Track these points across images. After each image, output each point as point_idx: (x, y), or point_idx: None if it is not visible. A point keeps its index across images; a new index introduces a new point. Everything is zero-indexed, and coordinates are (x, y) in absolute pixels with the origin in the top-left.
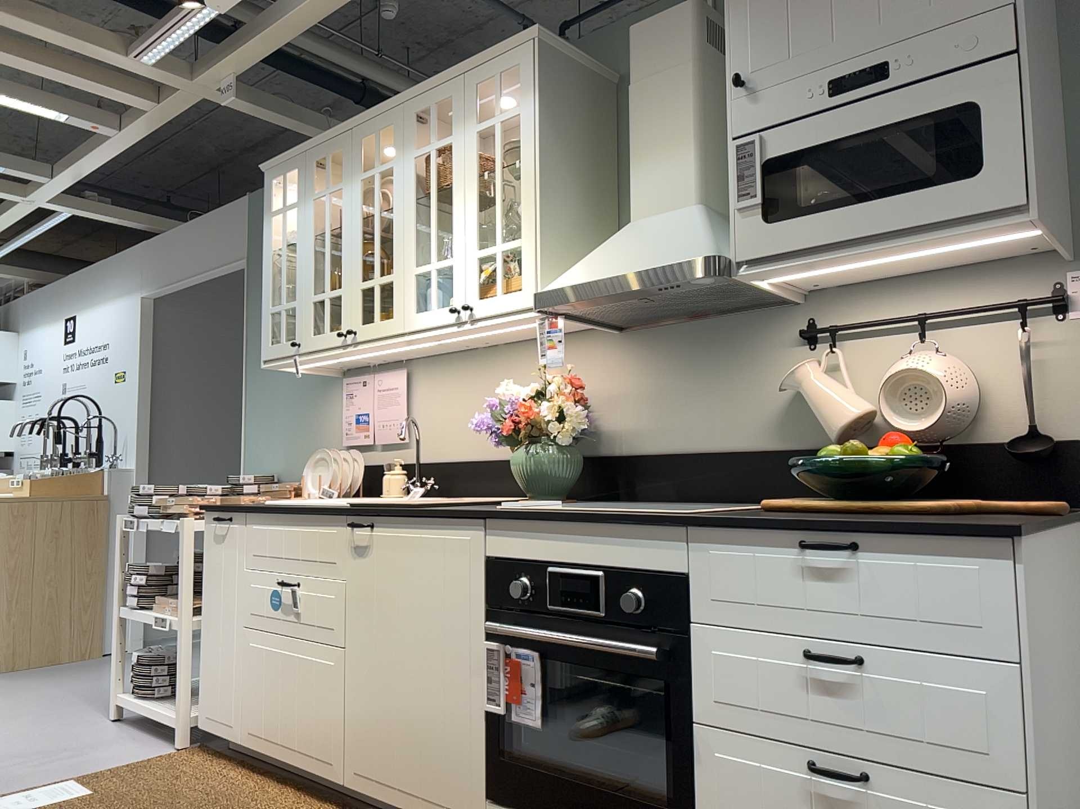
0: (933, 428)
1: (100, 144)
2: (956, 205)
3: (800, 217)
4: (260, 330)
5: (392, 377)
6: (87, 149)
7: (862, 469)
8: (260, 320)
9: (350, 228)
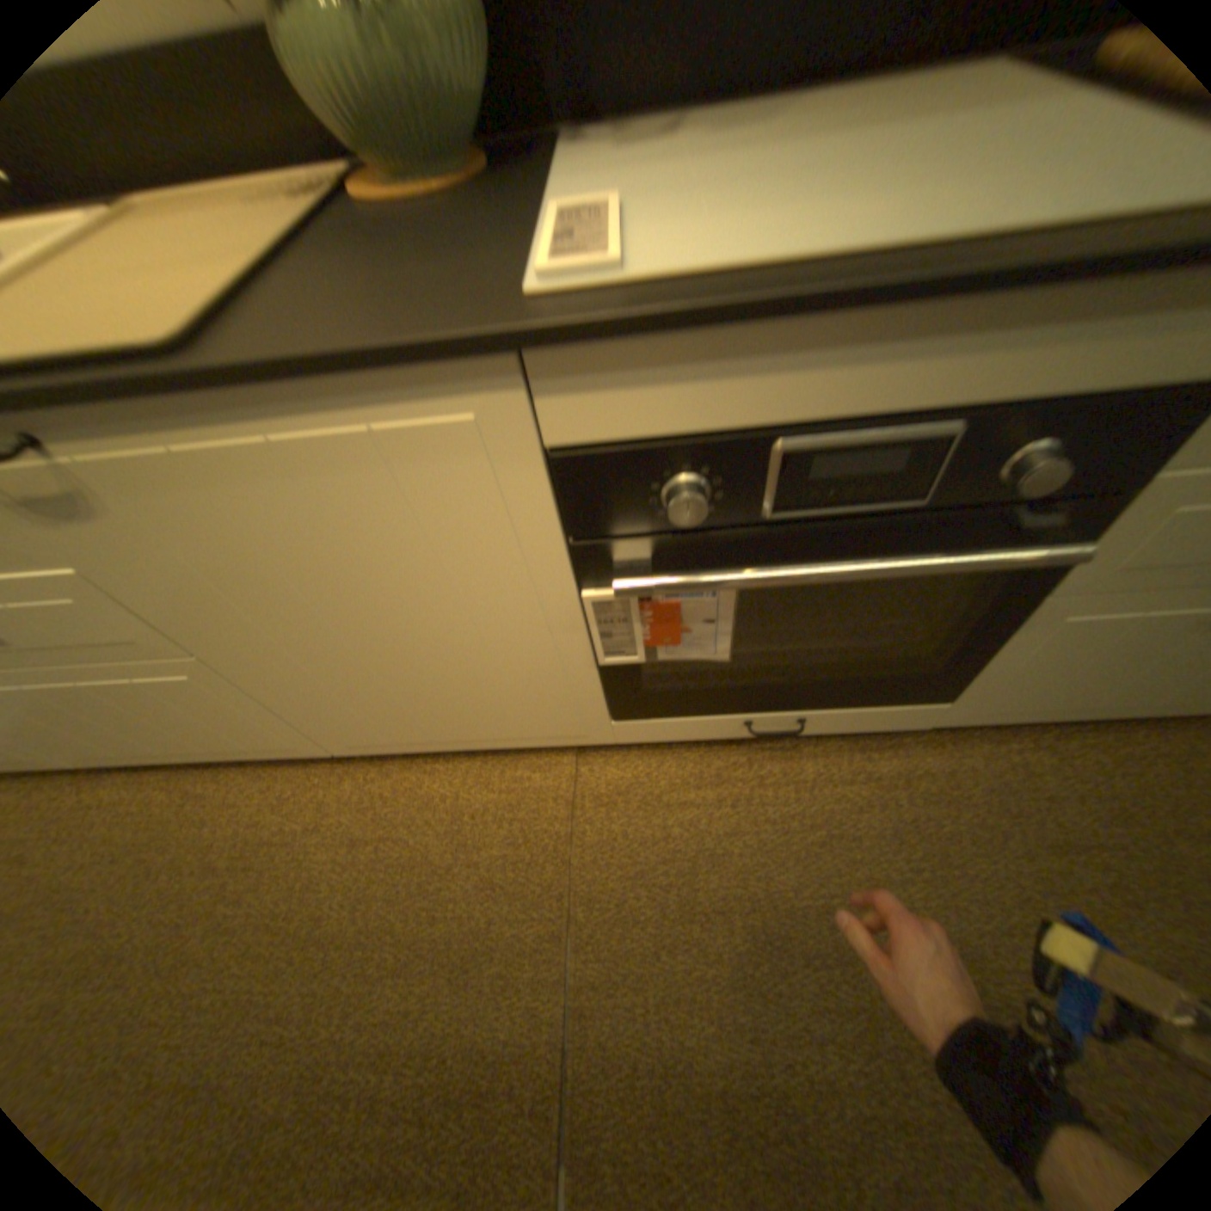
0: None
1: None
2: None
3: None
4: None
5: None
6: None
7: None
8: None
9: None
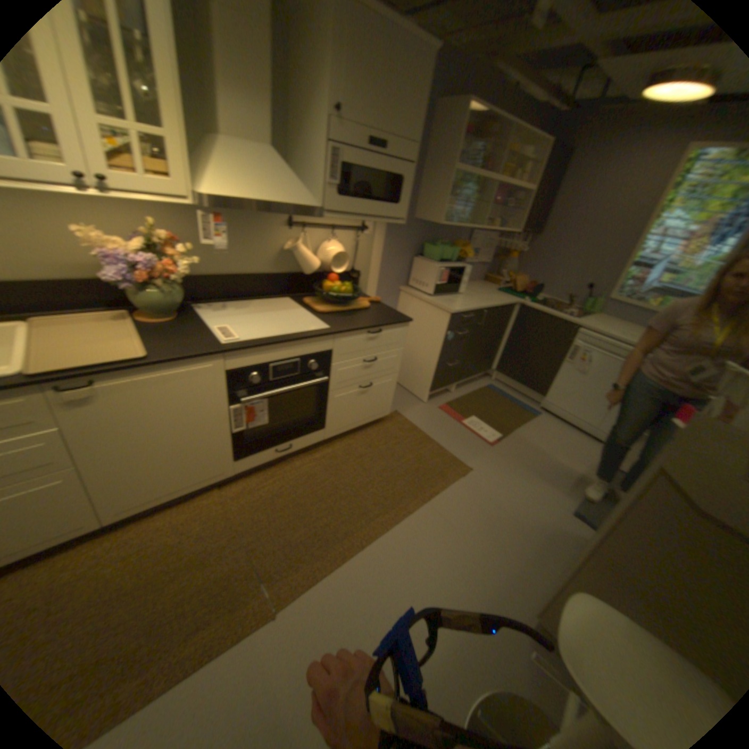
0: (337, 270)
1: None
2: (394, 213)
3: (352, 198)
4: None
5: None
6: None
7: (342, 293)
8: None
9: None
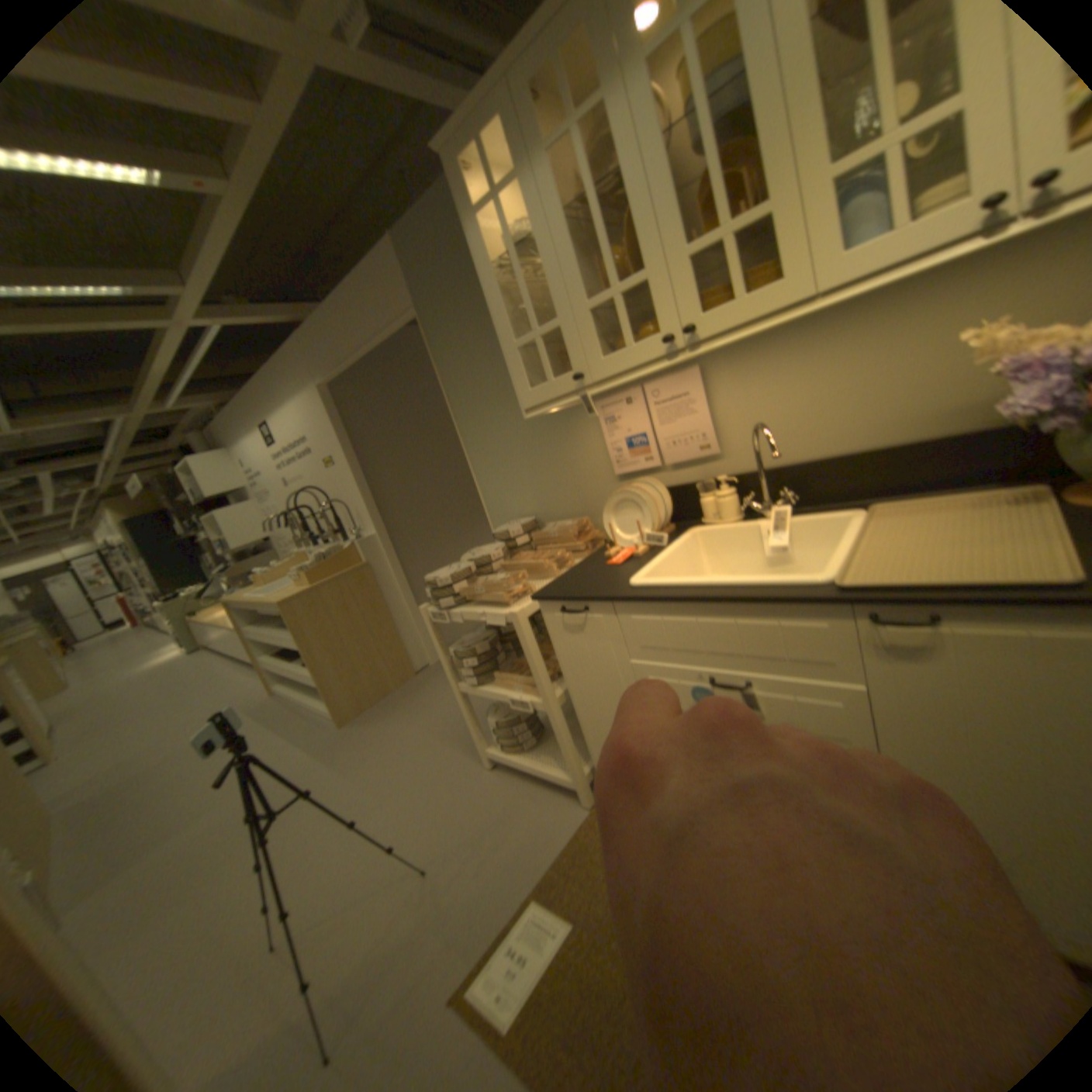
0: None
1: (208, 214)
2: None
3: None
4: (459, 378)
5: (678, 381)
6: (196, 229)
7: None
8: (456, 368)
9: (640, 161)
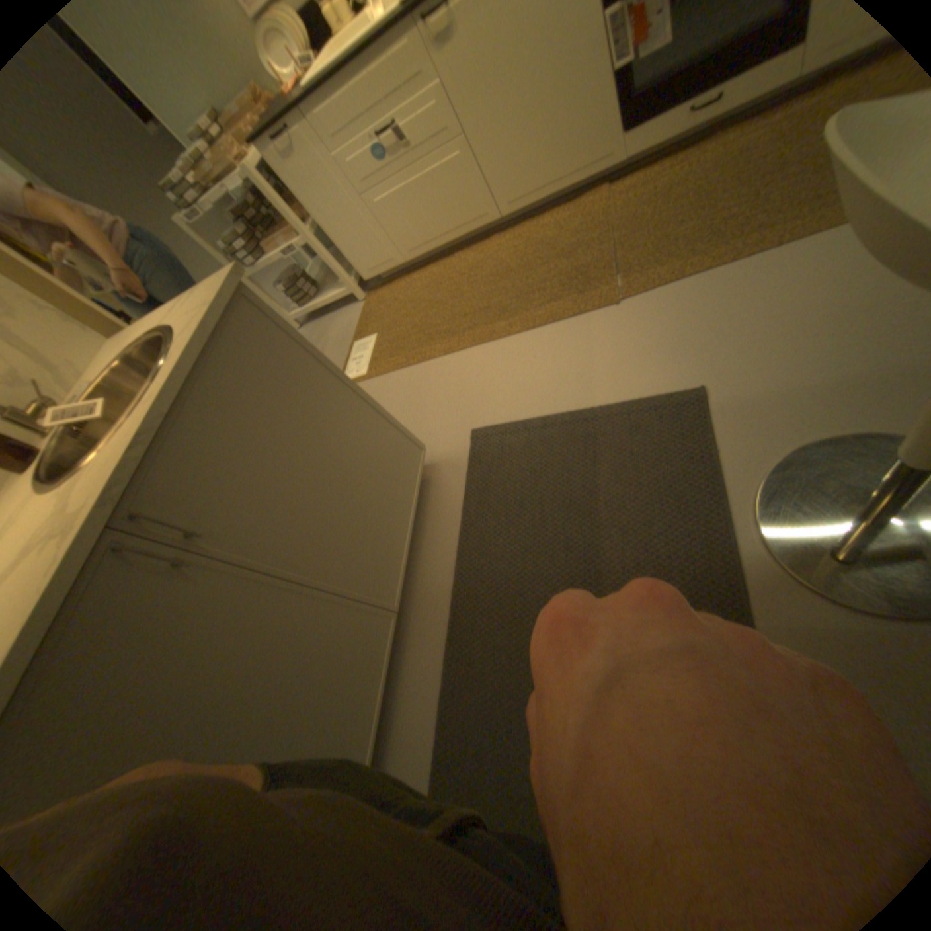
0: None
1: None
2: None
3: None
4: None
5: None
6: None
7: None
8: None
9: None
